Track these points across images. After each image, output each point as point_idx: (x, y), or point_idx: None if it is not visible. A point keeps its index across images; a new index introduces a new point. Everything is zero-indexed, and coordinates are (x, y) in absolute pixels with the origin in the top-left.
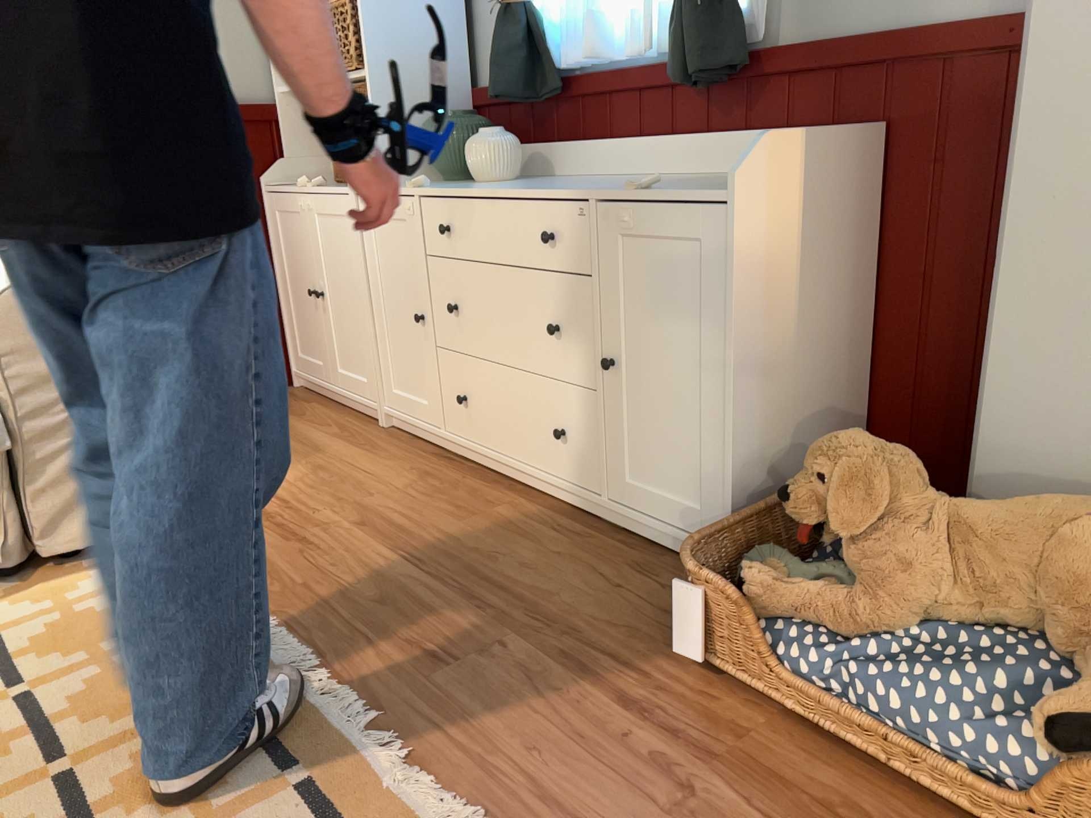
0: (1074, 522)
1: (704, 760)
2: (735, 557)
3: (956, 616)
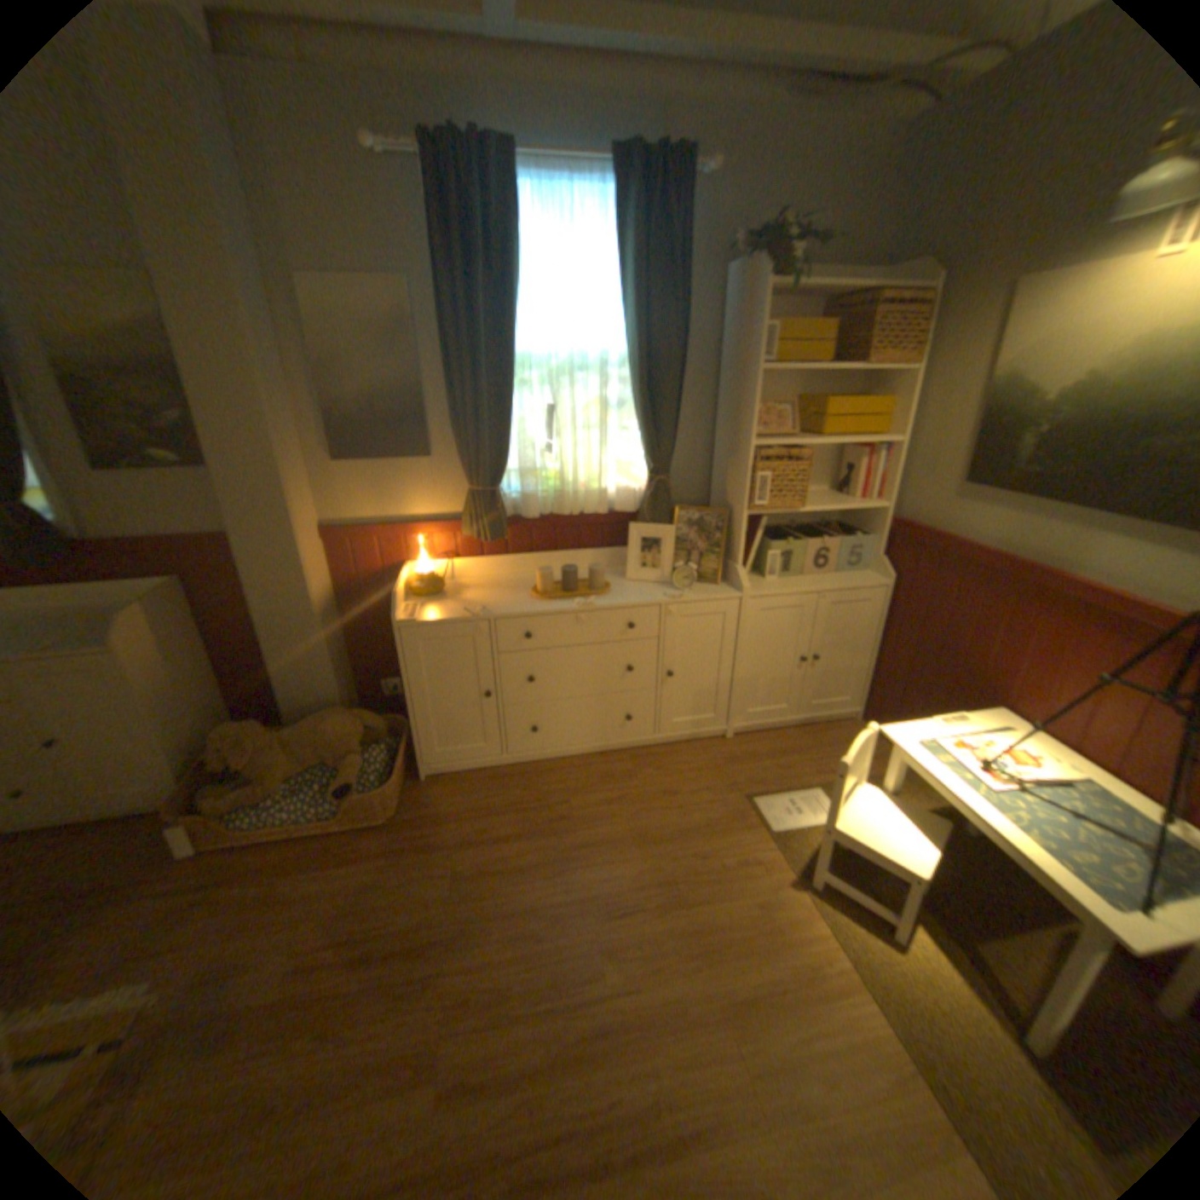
0: (321, 724)
1: (217, 888)
2: (189, 800)
3: (295, 774)
